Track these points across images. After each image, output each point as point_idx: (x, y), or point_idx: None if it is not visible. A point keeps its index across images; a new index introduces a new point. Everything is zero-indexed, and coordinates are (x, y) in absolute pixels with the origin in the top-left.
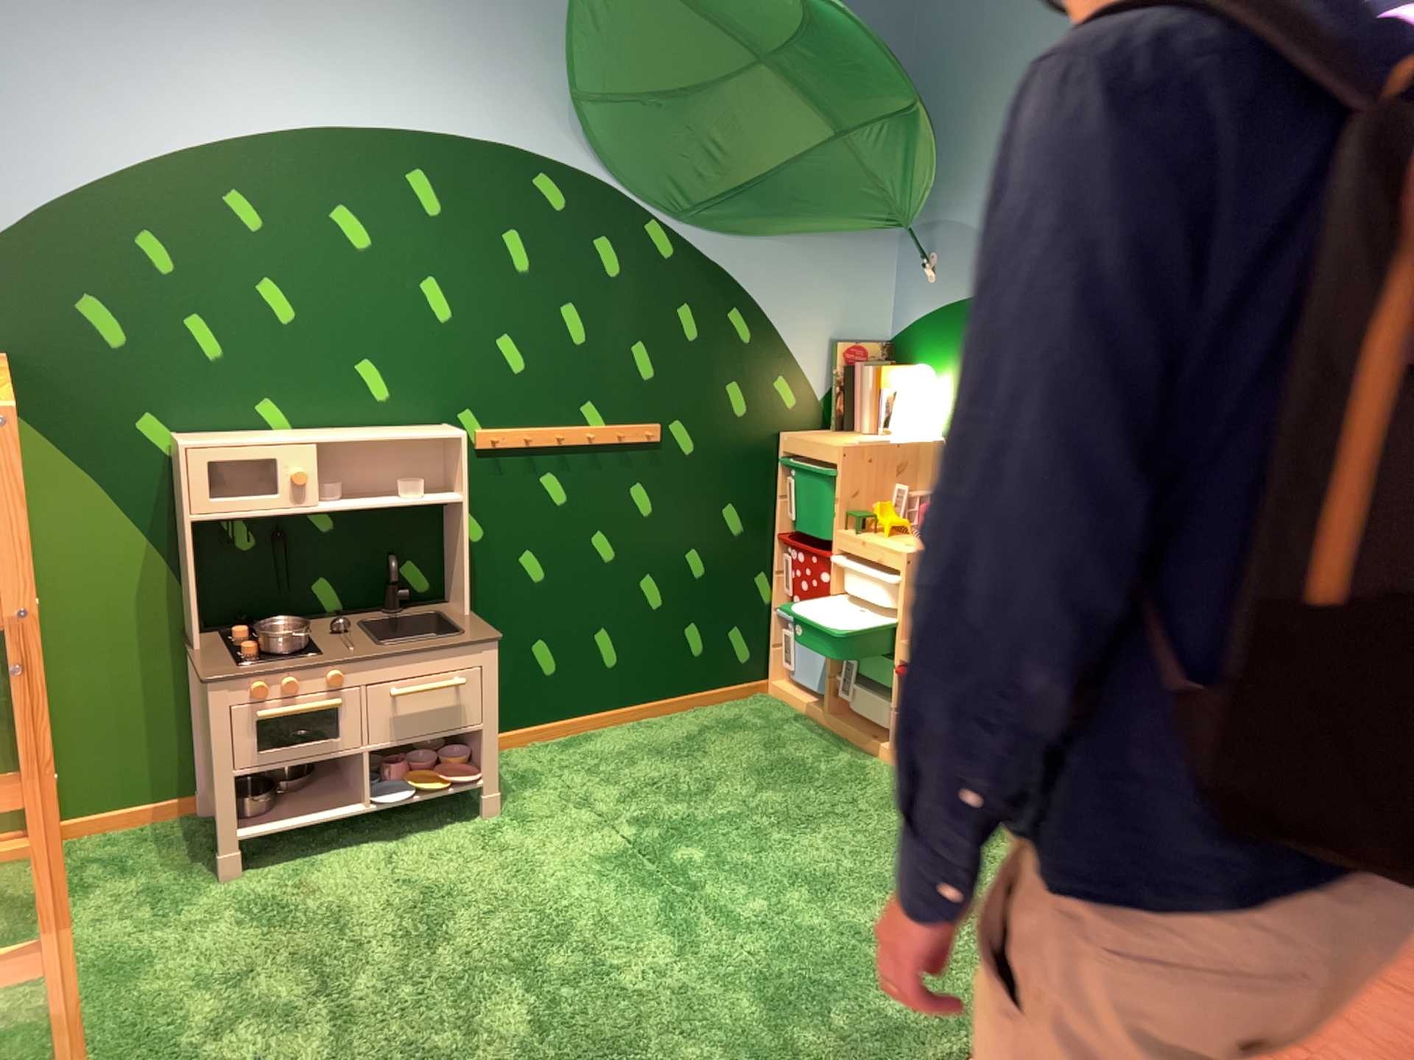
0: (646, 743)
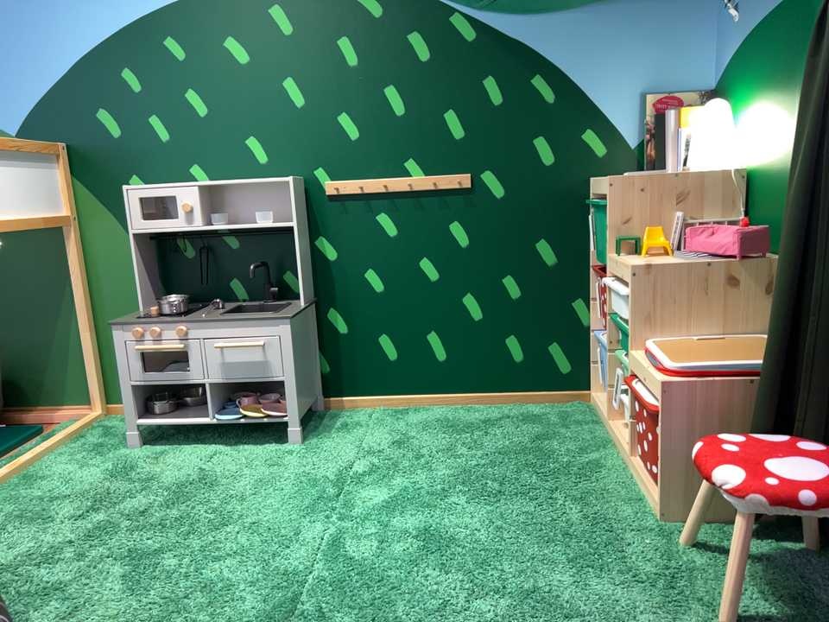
0: (449, 422)
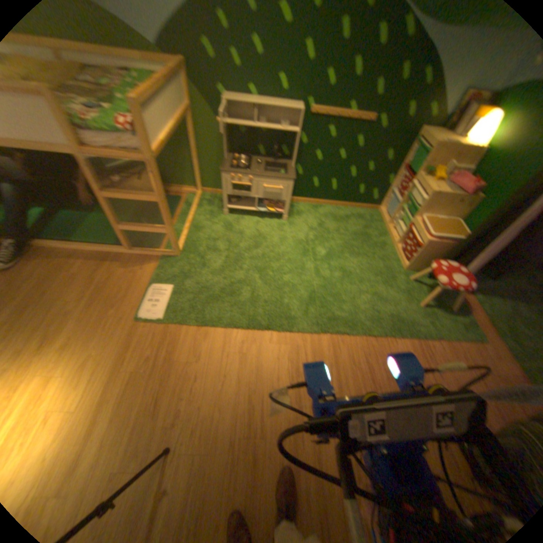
0: (332, 214)
